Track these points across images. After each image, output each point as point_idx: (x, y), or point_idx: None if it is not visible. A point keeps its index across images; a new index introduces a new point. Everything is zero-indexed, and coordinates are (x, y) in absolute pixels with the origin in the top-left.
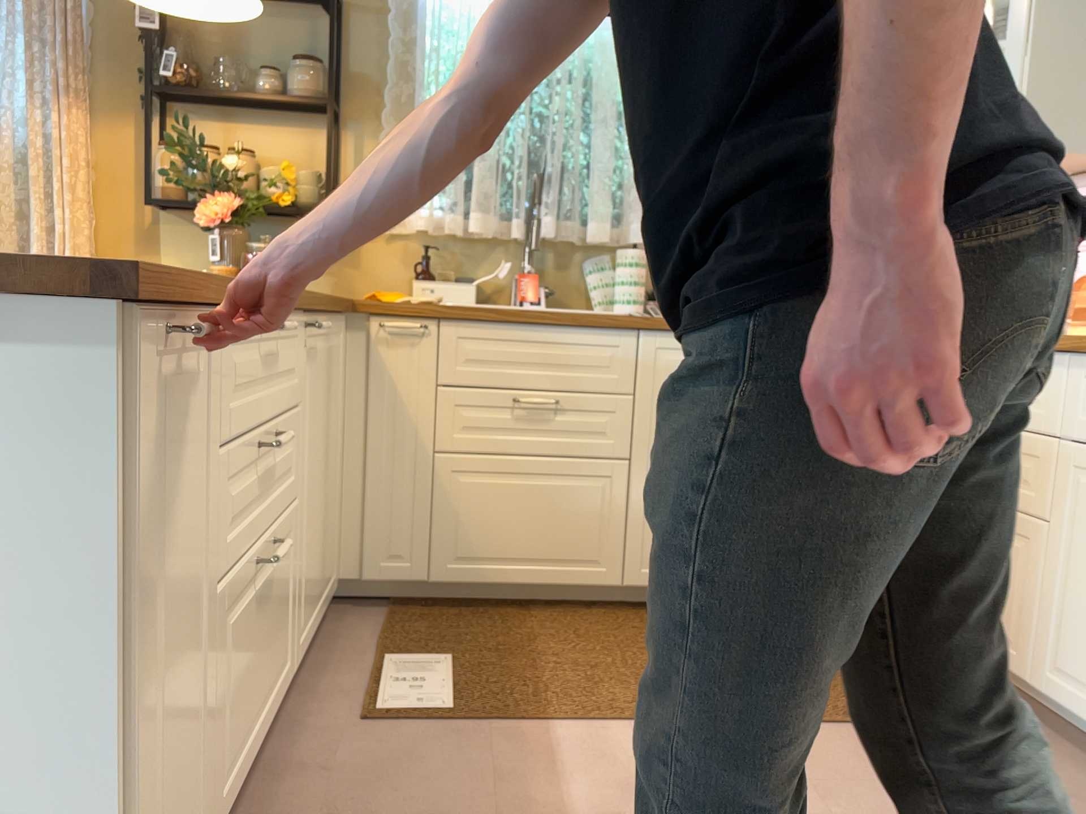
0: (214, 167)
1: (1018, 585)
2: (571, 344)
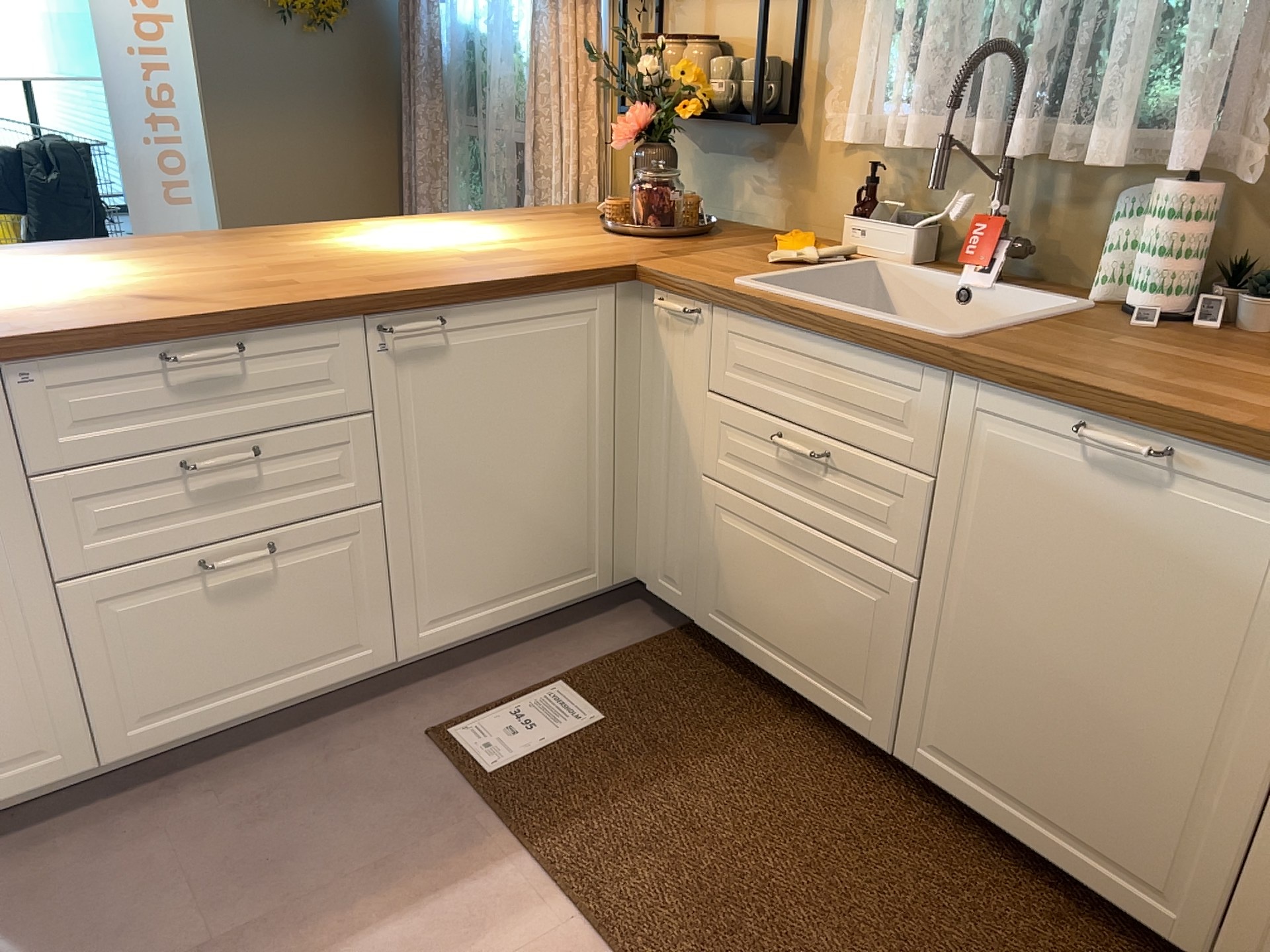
0: (639, 72)
1: None
2: (853, 372)
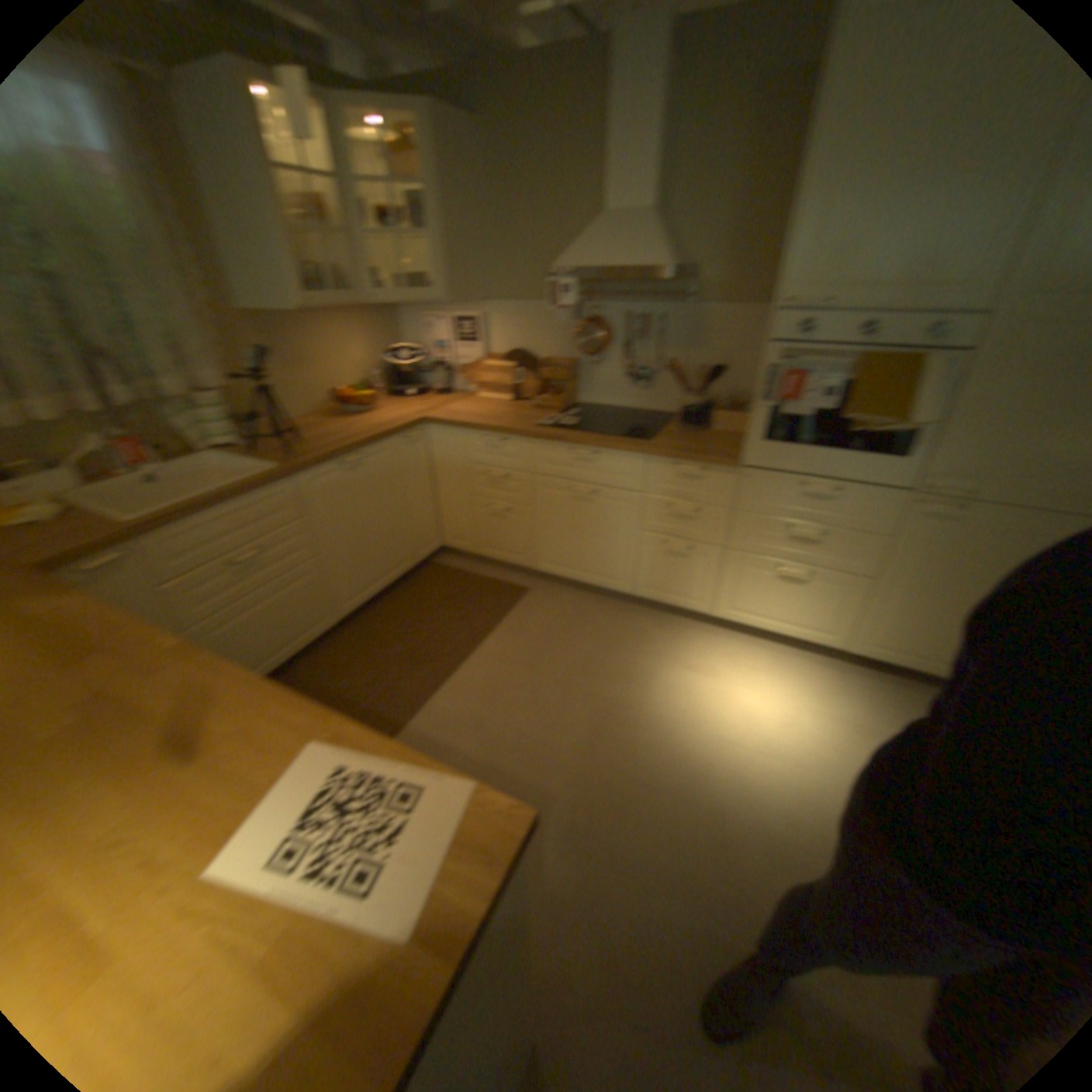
0: None
1: (523, 532)
2: (259, 505)
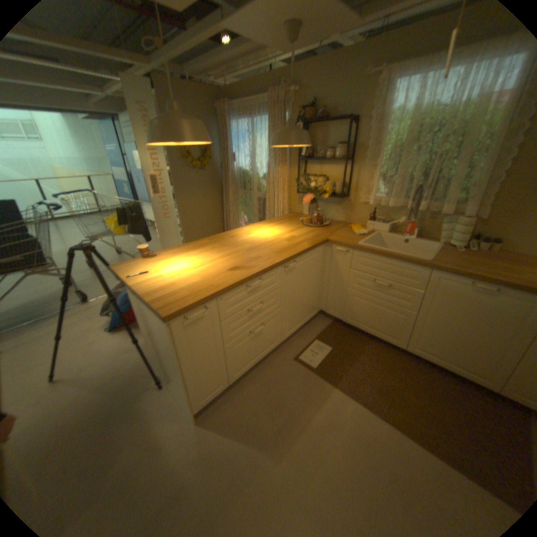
0: (308, 185)
1: None
2: (400, 267)
